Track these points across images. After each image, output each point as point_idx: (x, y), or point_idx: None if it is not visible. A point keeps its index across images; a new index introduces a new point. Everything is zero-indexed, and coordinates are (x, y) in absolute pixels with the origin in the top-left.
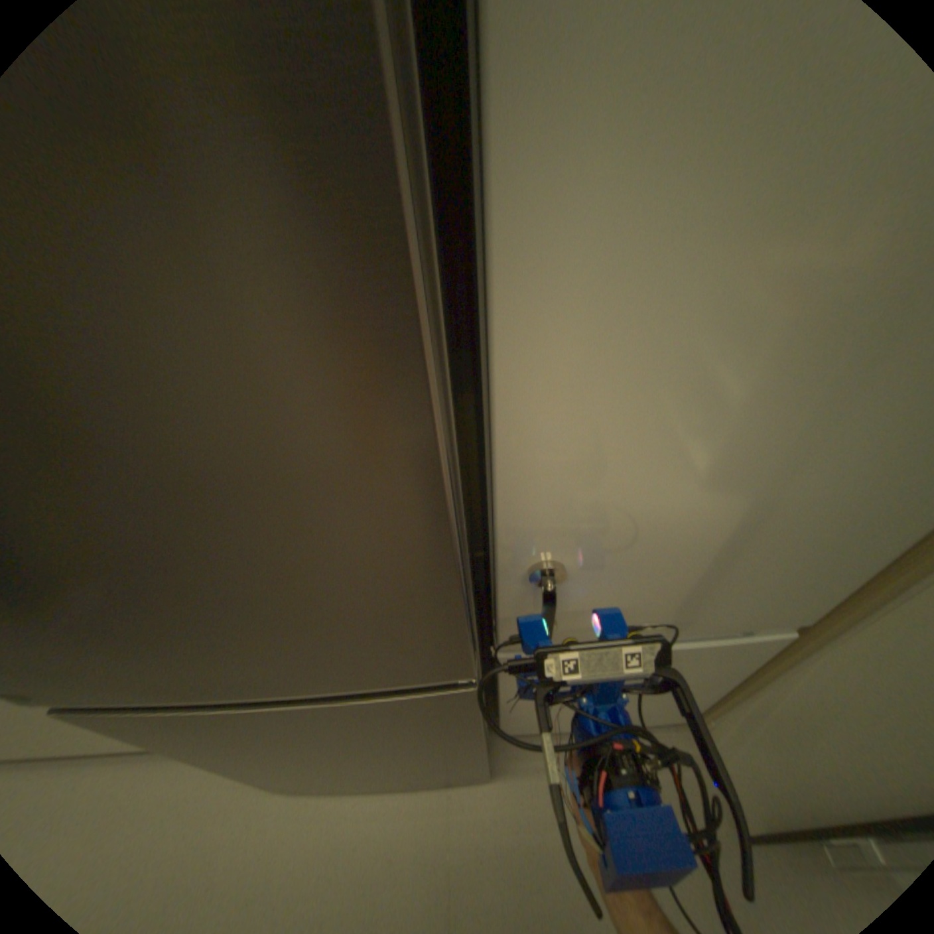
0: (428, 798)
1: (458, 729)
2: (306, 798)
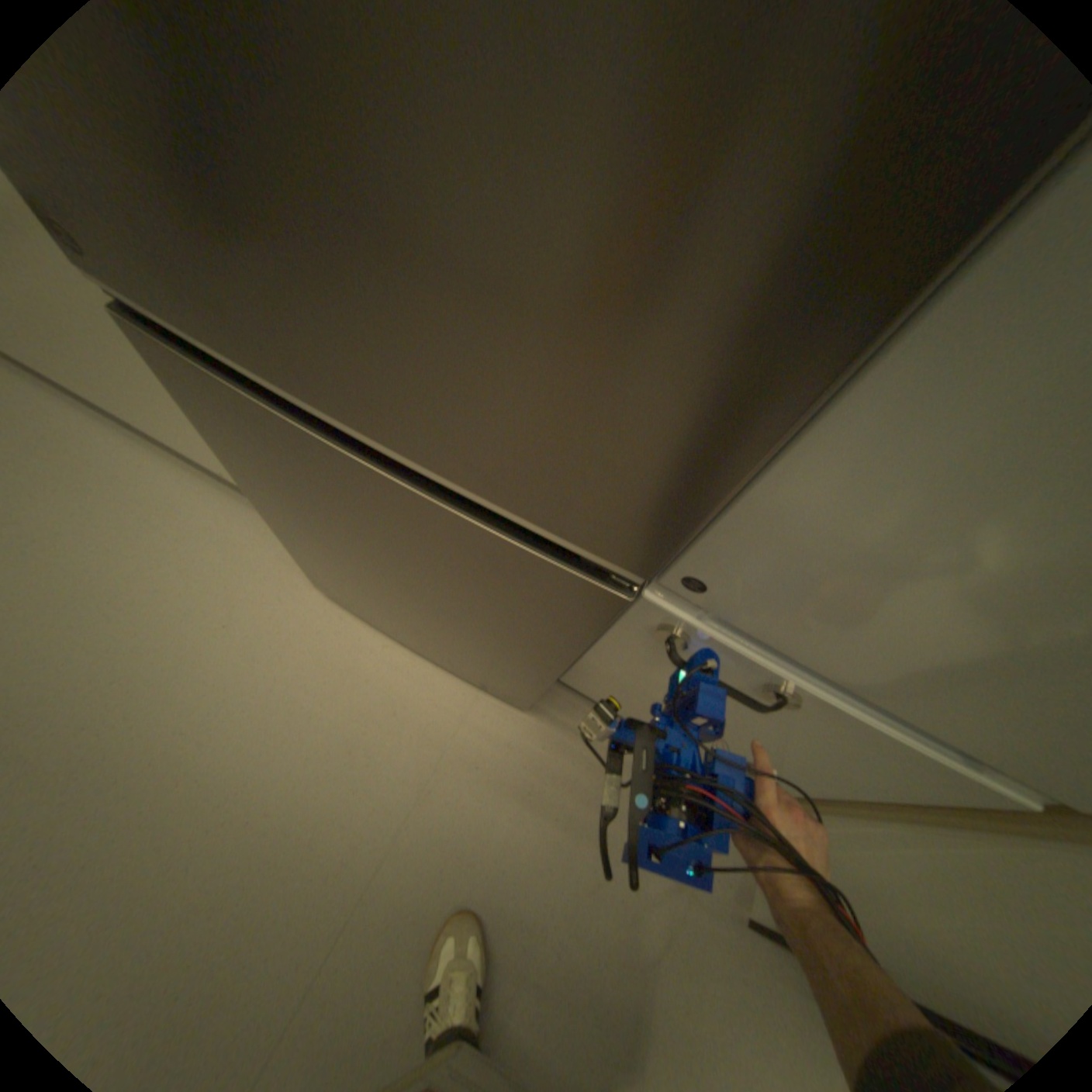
0: (460, 685)
1: (554, 637)
2: (346, 611)
